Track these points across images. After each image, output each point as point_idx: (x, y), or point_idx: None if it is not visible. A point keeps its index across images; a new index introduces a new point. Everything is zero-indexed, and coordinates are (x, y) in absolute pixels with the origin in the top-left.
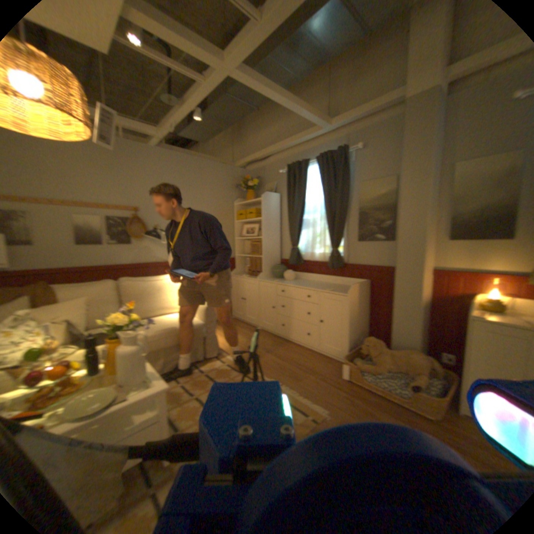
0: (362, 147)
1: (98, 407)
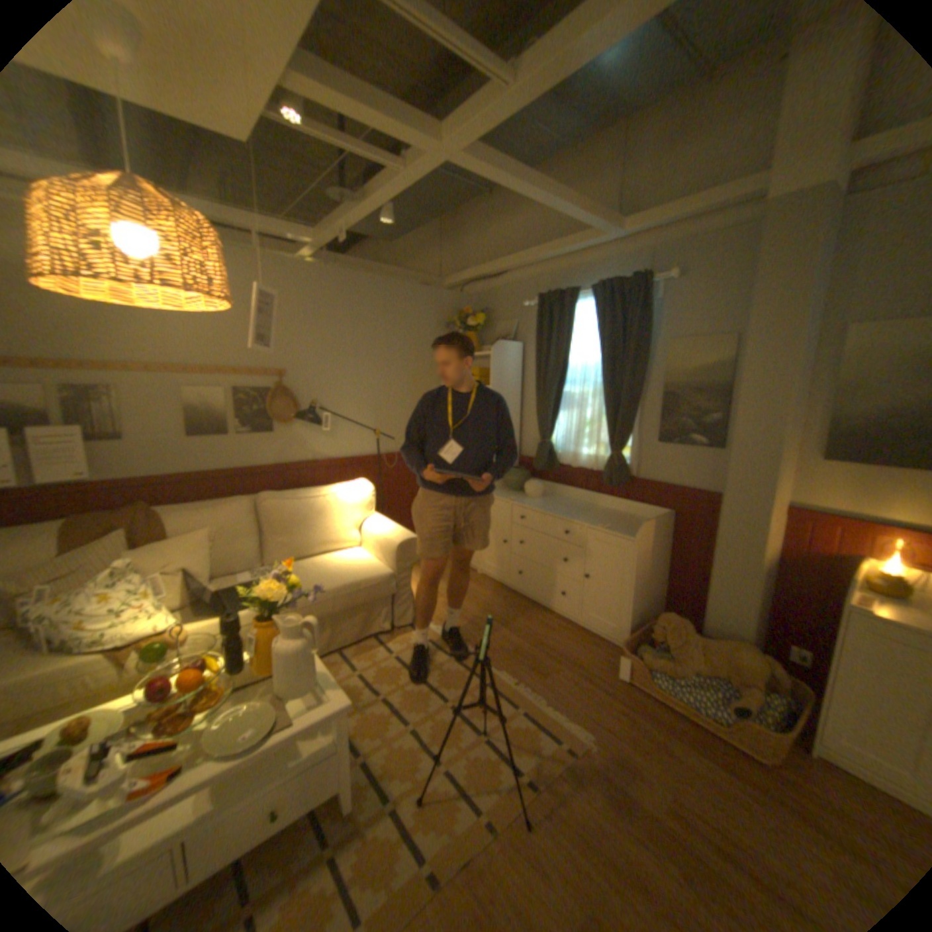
0: (676, 277)
1: (250, 739)
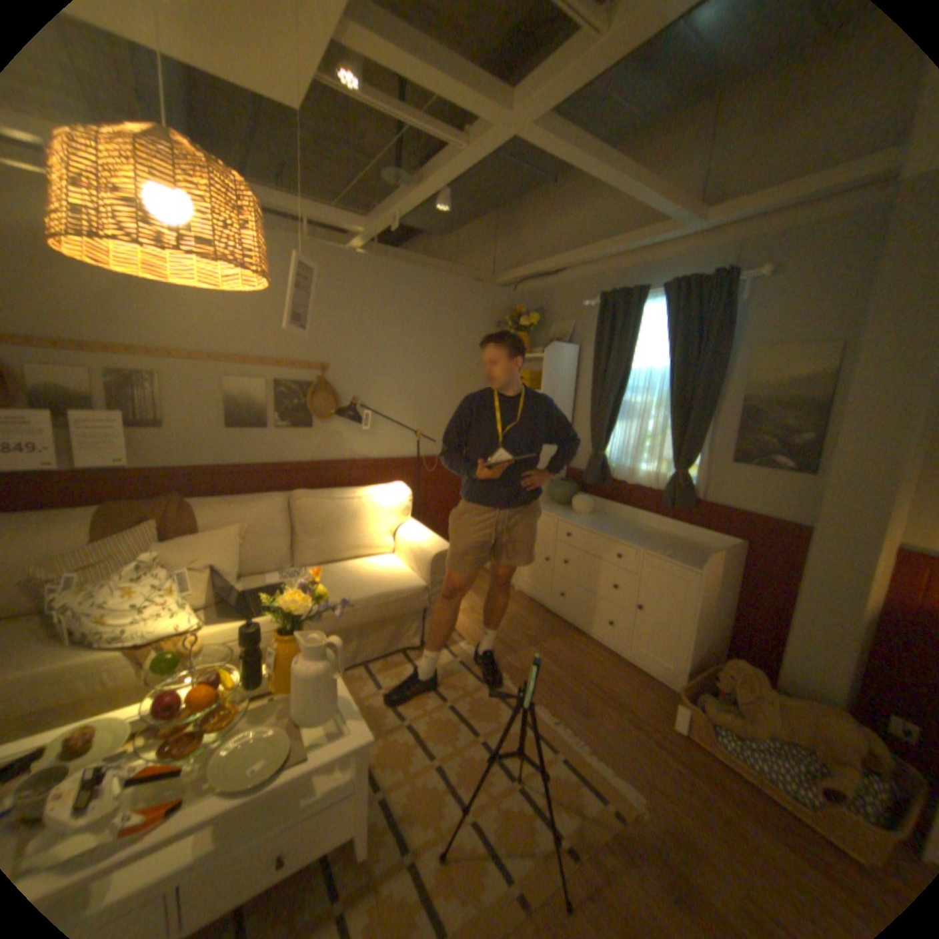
0: (769, 274)
1: (261, 772)
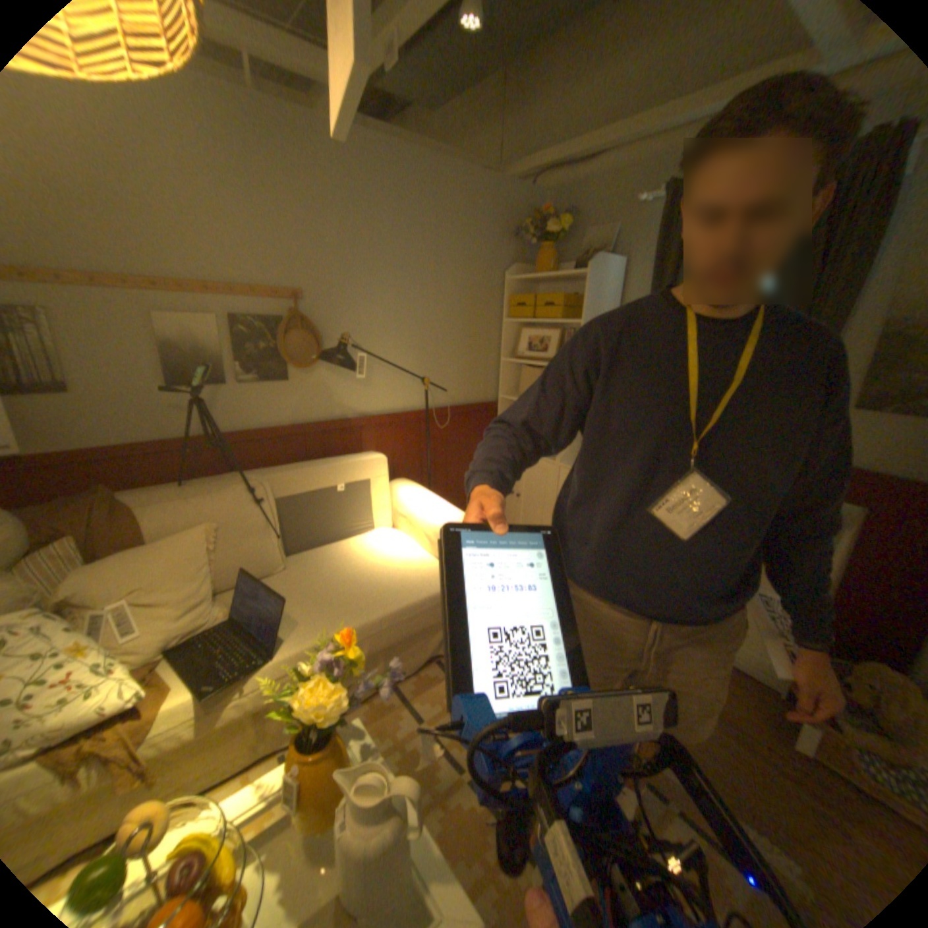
0: None
1: None
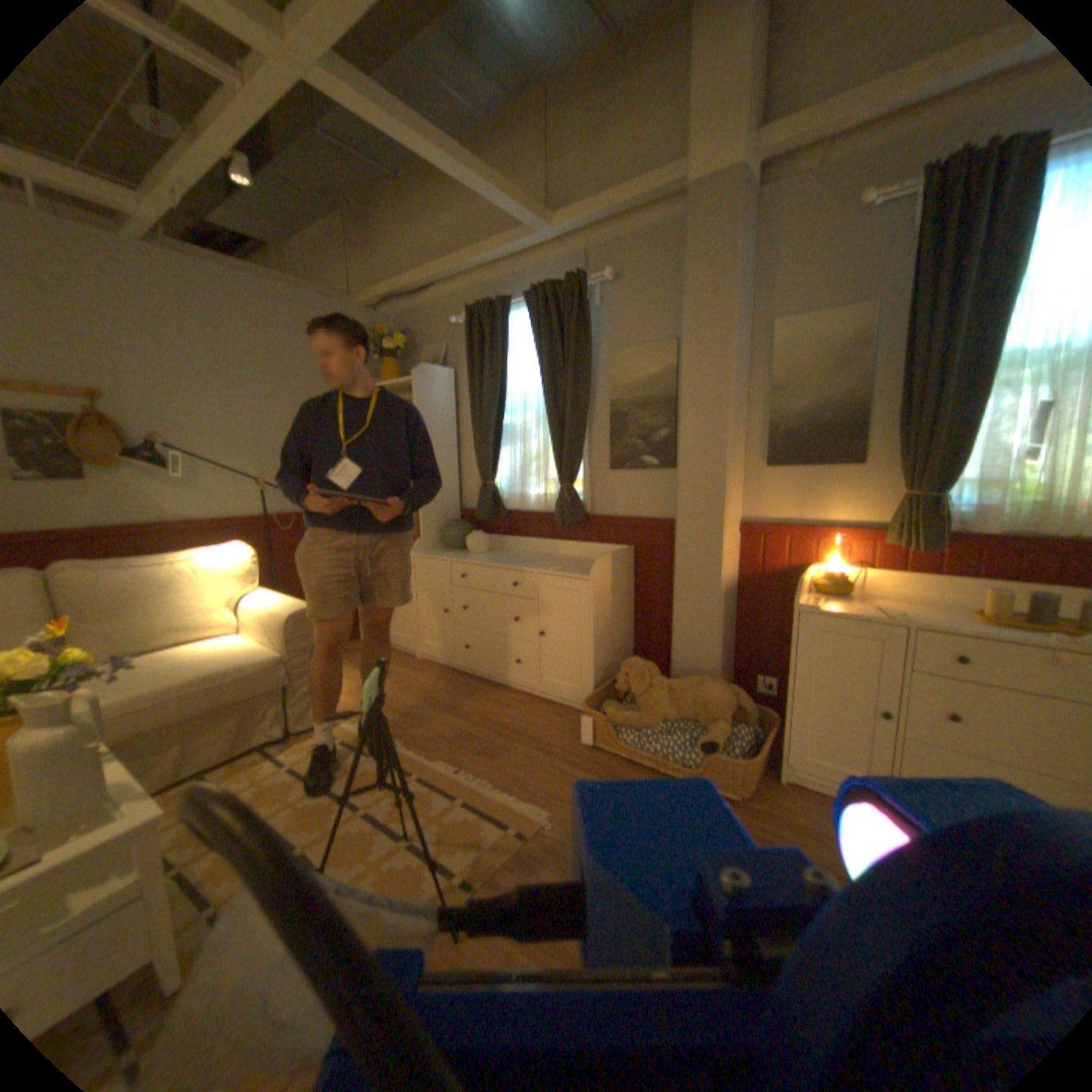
0: (612, 277)
1: None
